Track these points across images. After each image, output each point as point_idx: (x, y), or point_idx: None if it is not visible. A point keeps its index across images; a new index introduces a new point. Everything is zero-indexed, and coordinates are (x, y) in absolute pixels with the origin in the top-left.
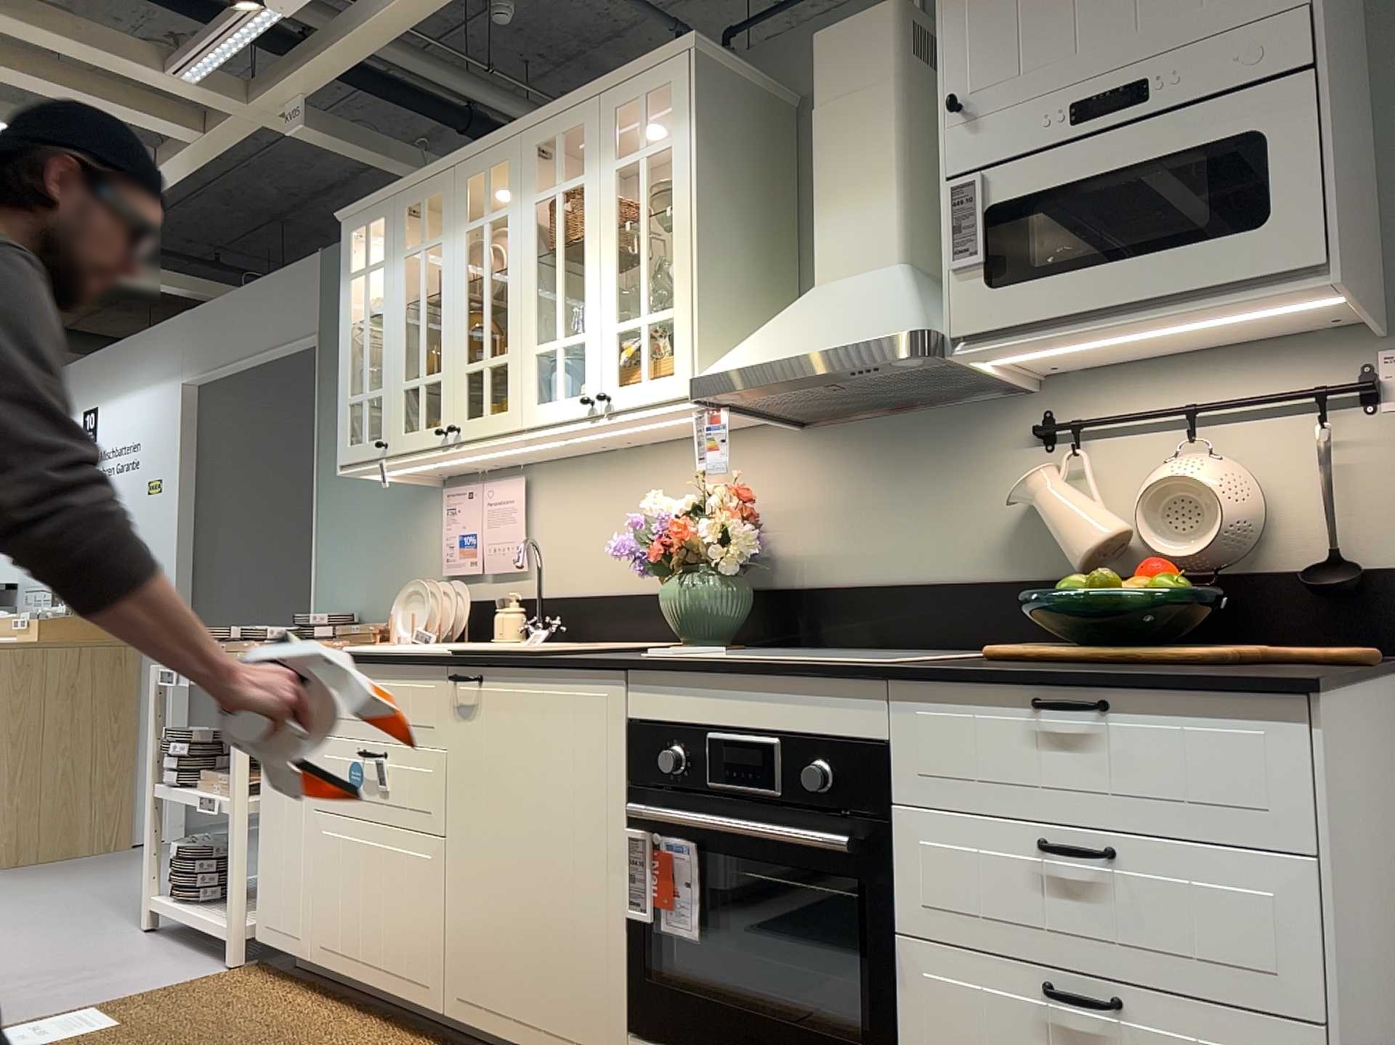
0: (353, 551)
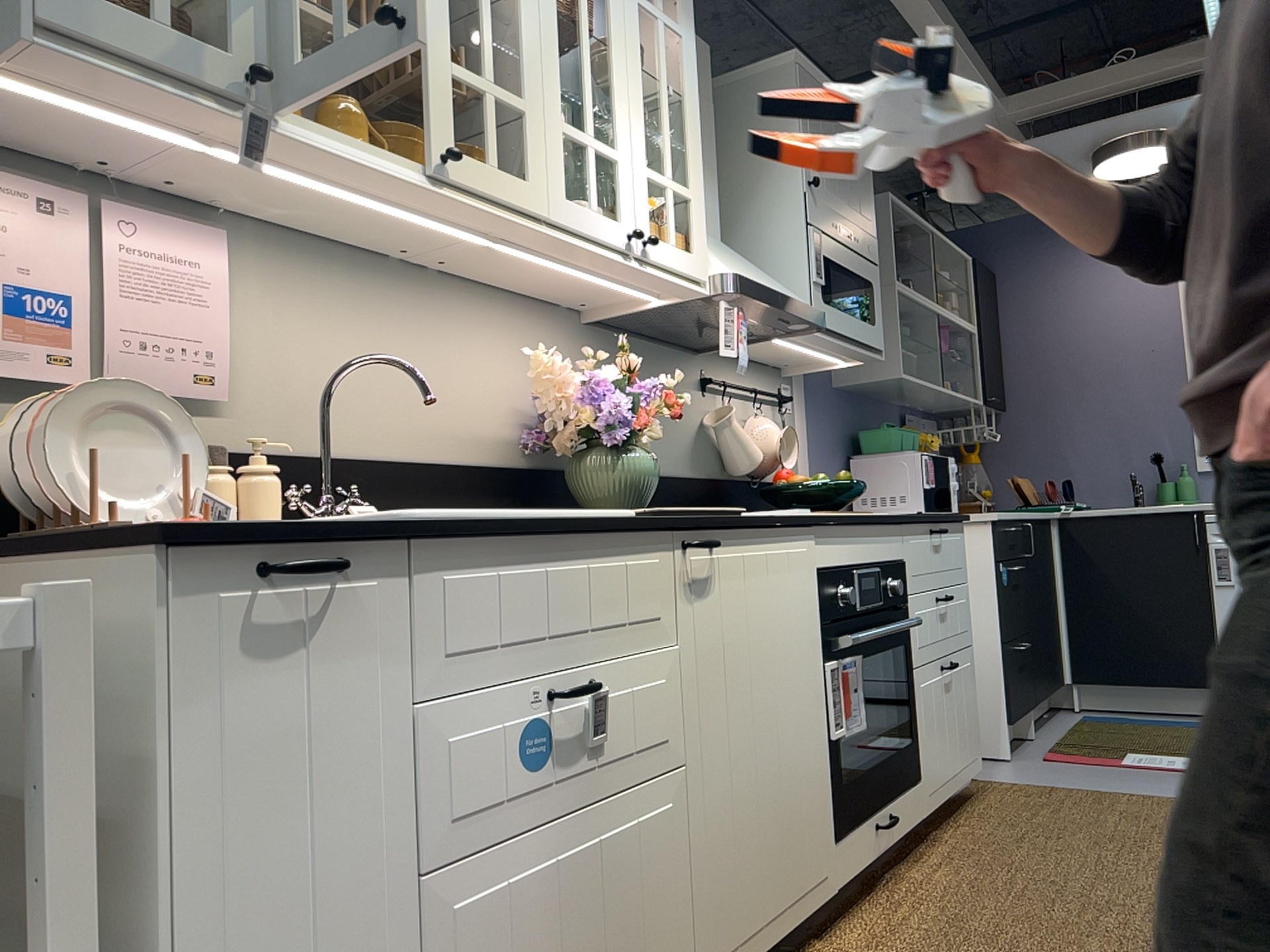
0: None
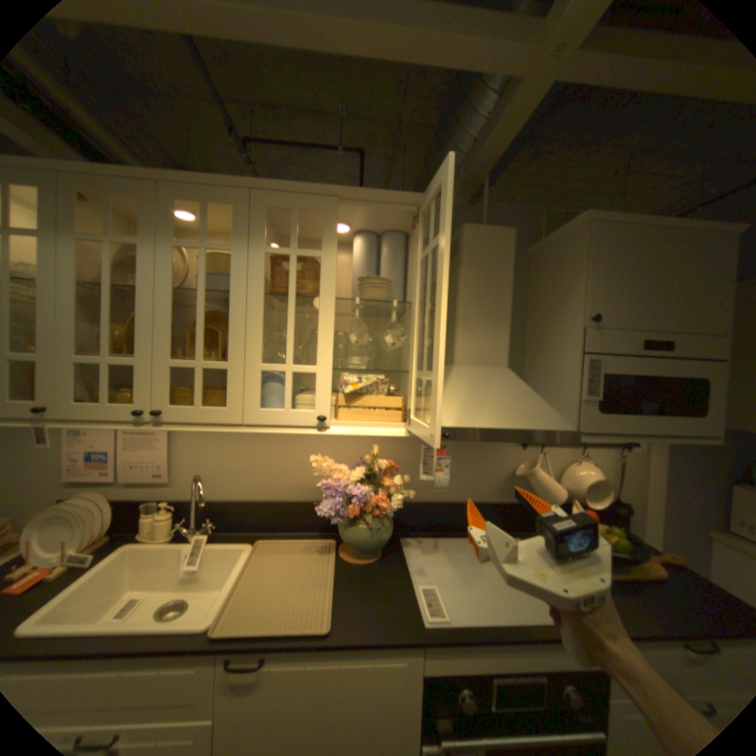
0: None
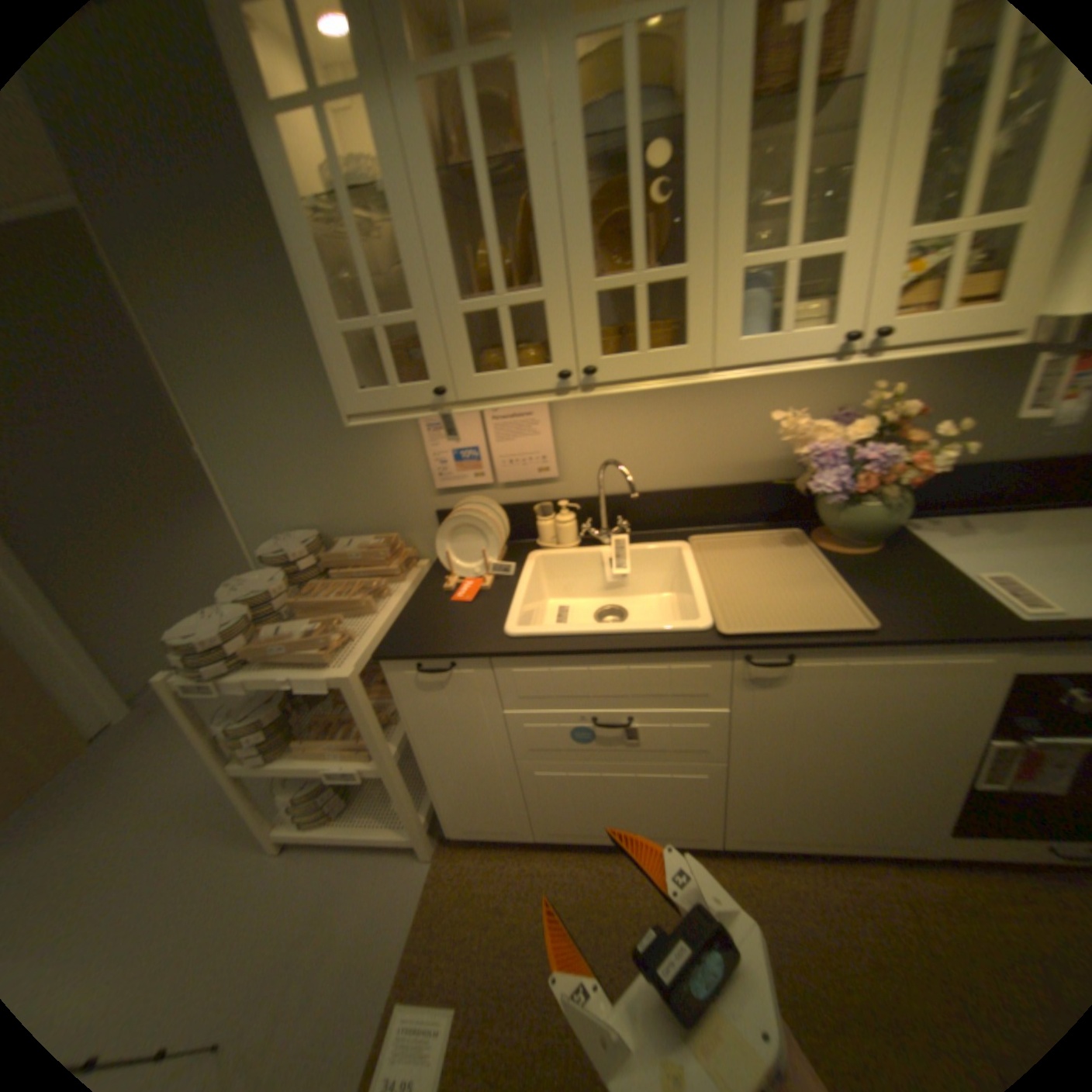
0: (279, 471)
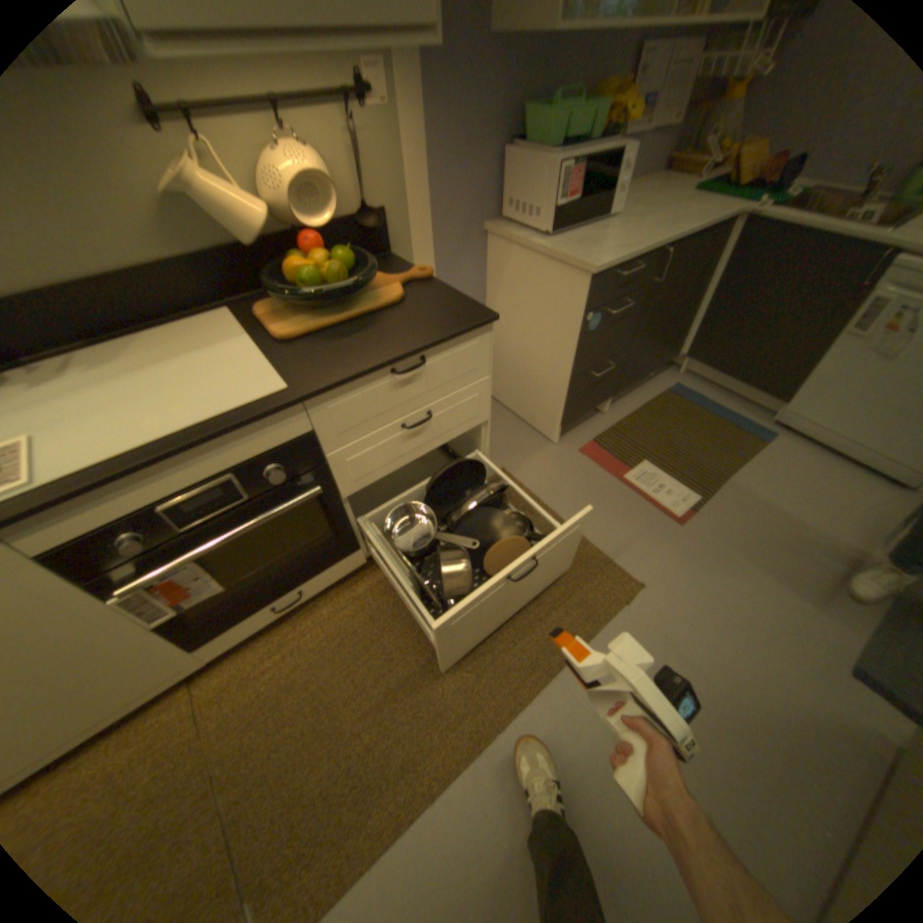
0: None
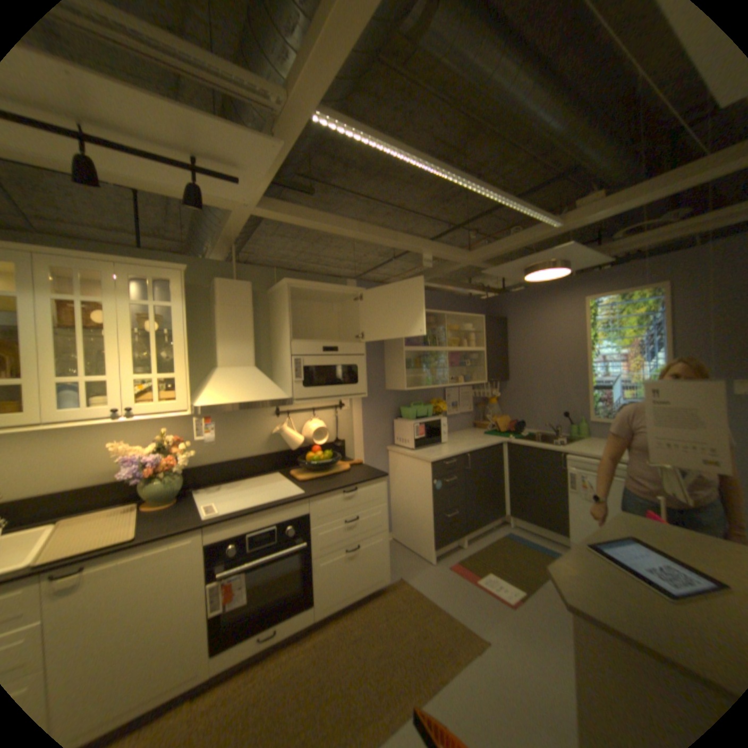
0: None
